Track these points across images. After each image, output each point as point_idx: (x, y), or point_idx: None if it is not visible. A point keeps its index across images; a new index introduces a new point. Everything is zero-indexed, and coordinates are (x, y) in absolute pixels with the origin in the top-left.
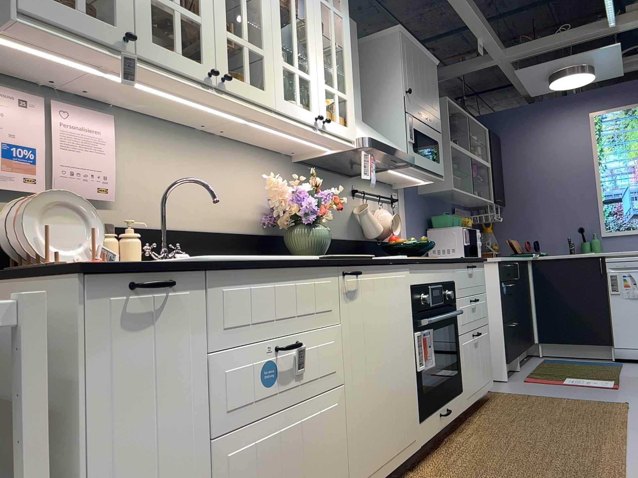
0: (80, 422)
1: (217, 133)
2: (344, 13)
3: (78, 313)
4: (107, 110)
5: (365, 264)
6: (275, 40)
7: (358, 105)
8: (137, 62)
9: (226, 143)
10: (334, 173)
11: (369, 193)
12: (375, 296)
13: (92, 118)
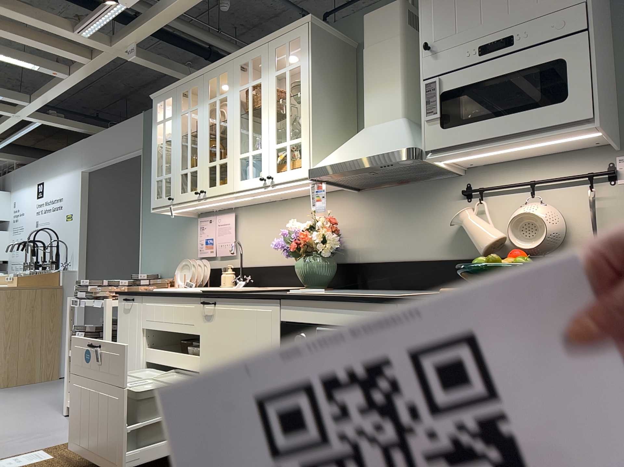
0: (117, 336)
1: (284, 197)
2: (301, 59)
3: (118, 305)
4: (235, 210)
5: (218, 297)
6: (234, 144)
7: (391, 103)
8: (177, 205)
9: (294, 201)
10: (421, 182)
11: (490, 188)
12: (228, 323)
13: (226, 218)
